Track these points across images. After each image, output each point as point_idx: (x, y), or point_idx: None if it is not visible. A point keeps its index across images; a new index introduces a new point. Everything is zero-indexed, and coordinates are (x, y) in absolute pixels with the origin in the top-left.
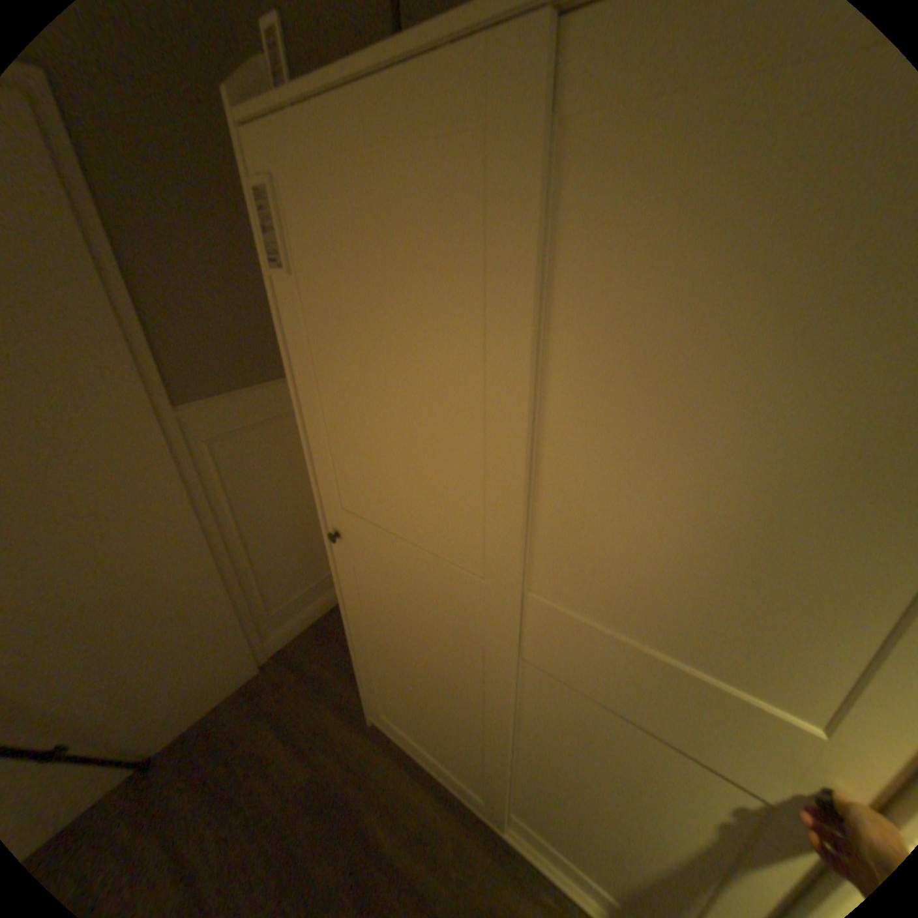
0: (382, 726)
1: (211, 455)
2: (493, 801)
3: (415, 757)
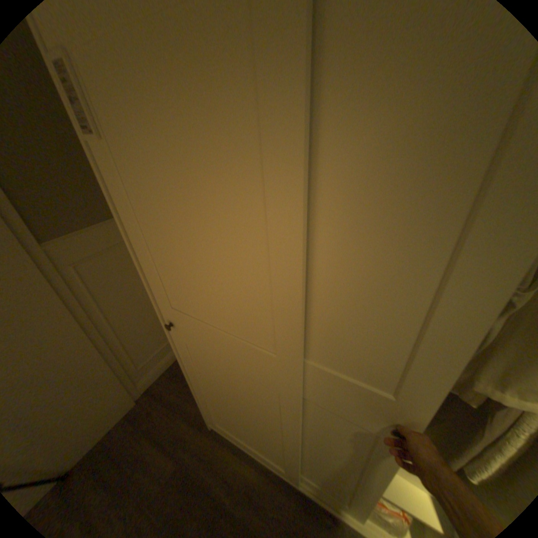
0: (217, 430)
1: (76, 273)
2: (290, 472)
3: (240, 447)
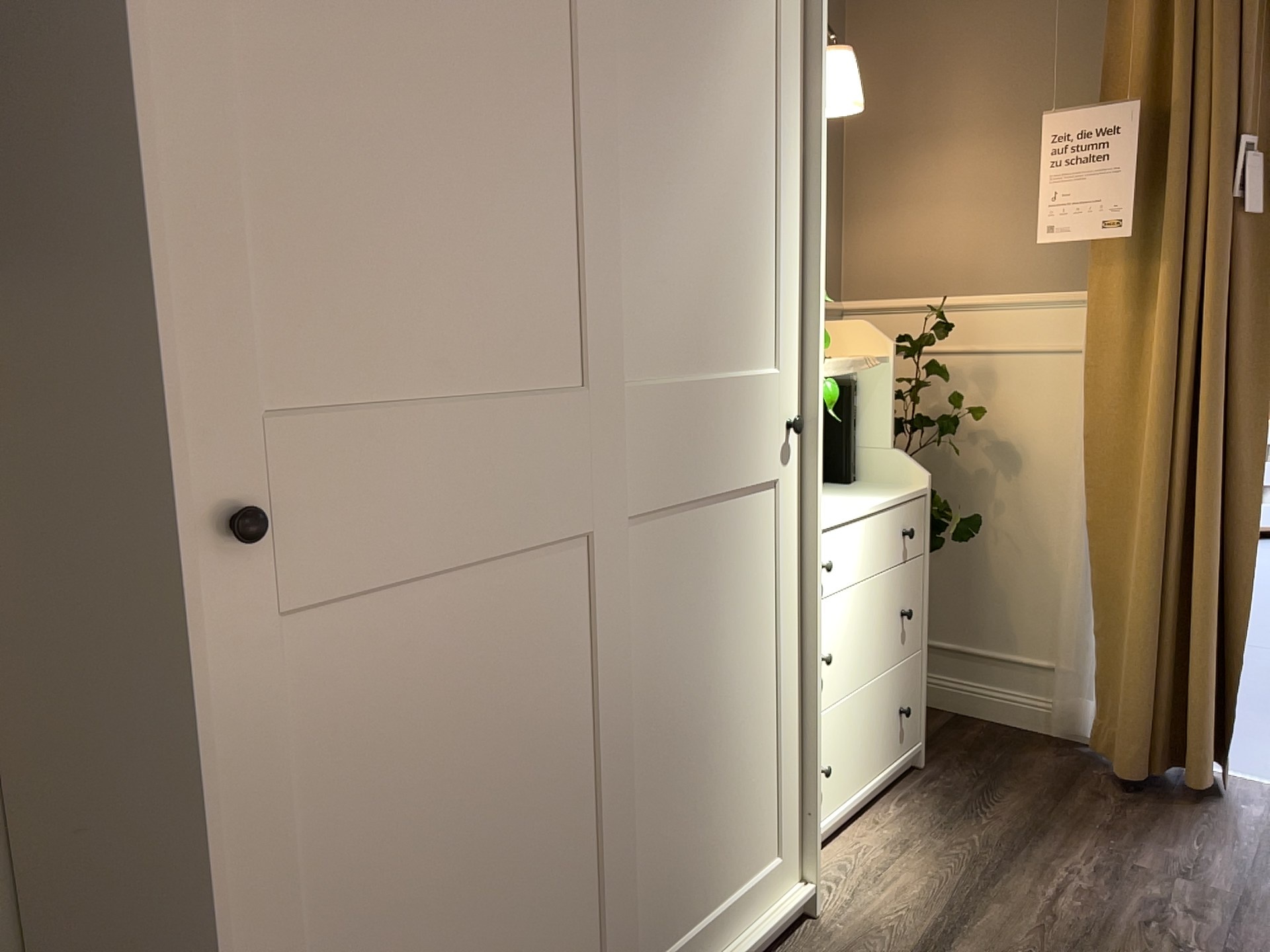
0: None
1: None
2: (625, 944)
3: None
